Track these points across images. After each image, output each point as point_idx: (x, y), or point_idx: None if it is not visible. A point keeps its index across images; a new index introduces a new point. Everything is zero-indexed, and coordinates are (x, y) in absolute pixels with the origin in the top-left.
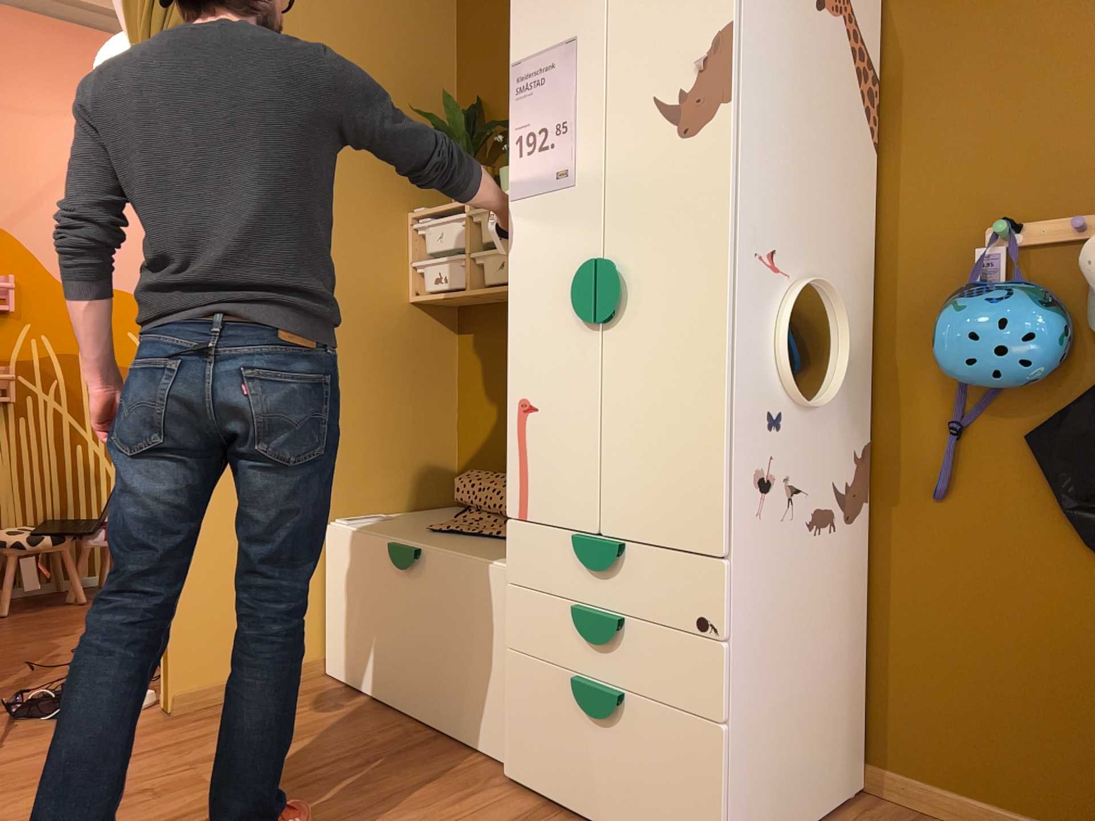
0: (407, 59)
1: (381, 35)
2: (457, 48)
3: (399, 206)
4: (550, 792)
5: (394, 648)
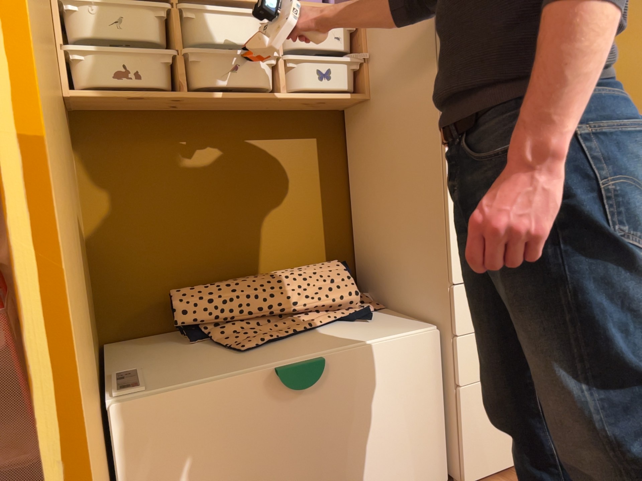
0: None
1: None
2: None
3: None
4: (505, 462)
5: None
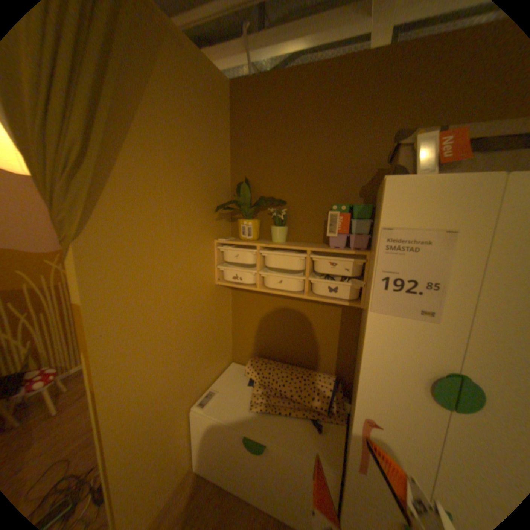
0: (211, 153)
1: (200, 139)
2: (230, 145)
3: (210, 237)
4: None
5: (245, 478)
